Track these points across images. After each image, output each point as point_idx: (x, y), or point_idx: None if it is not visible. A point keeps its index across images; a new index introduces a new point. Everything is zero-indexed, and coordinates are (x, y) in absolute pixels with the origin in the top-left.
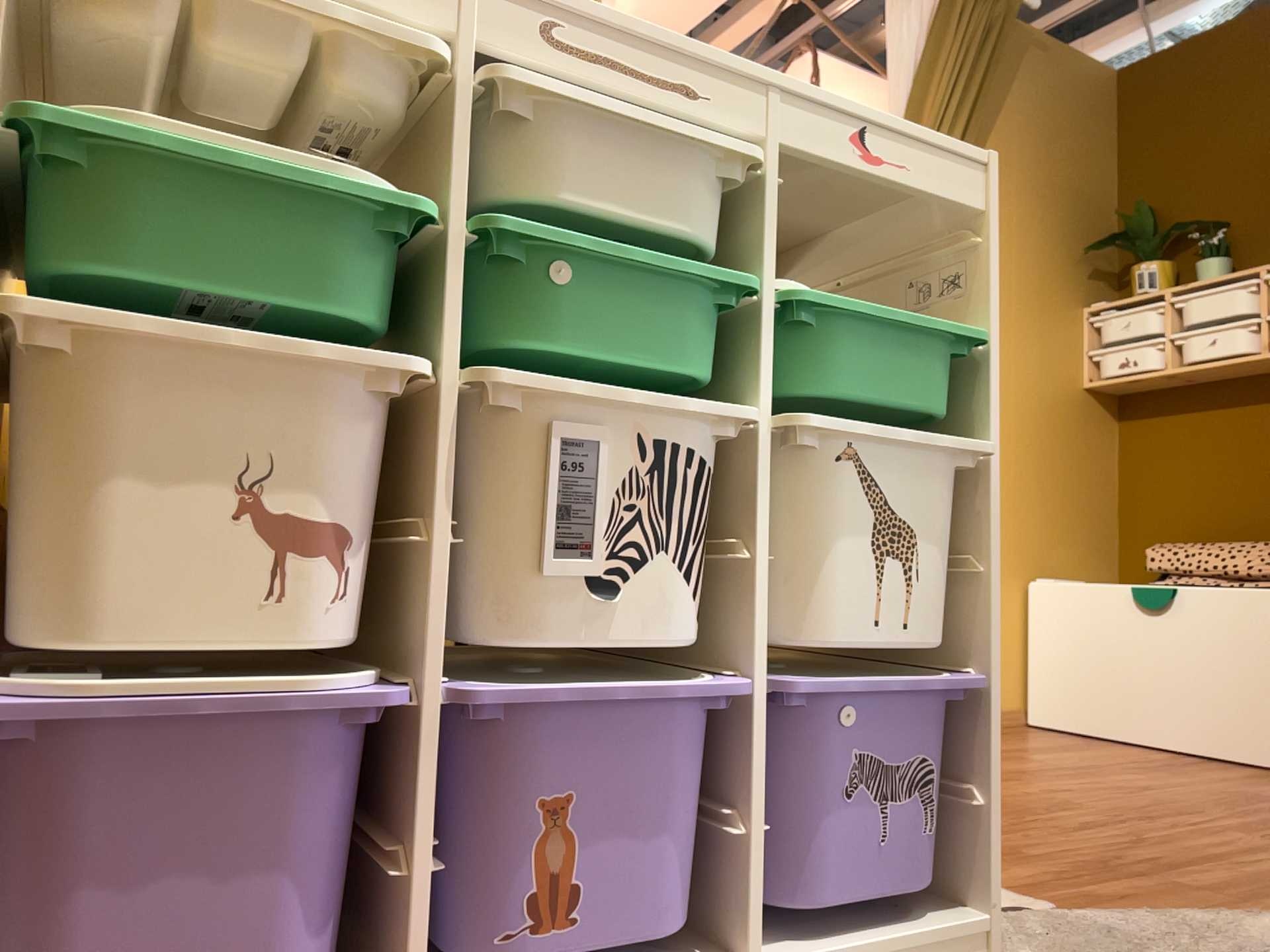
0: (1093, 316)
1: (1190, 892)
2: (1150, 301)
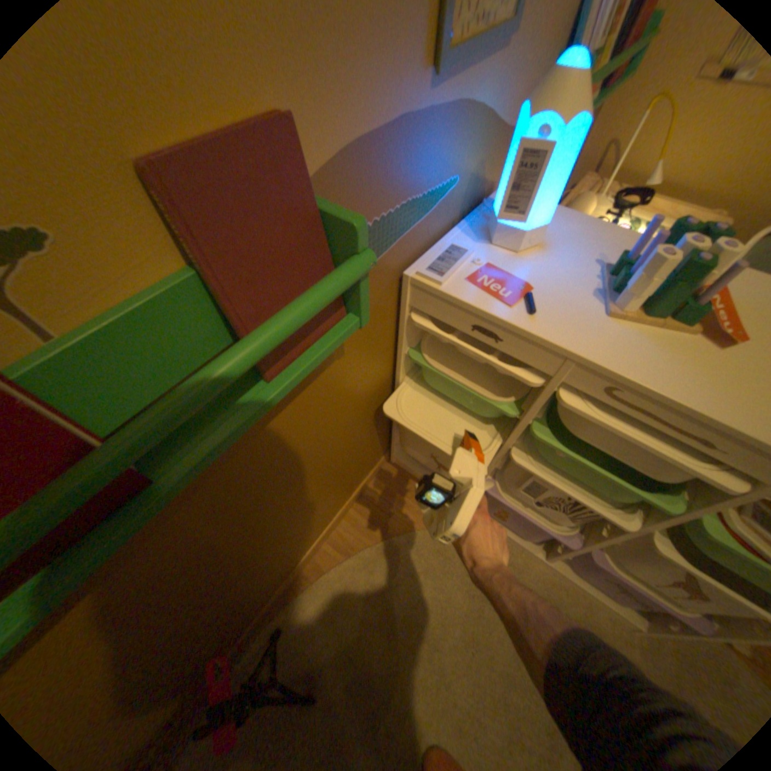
0: None
1: None
2: None
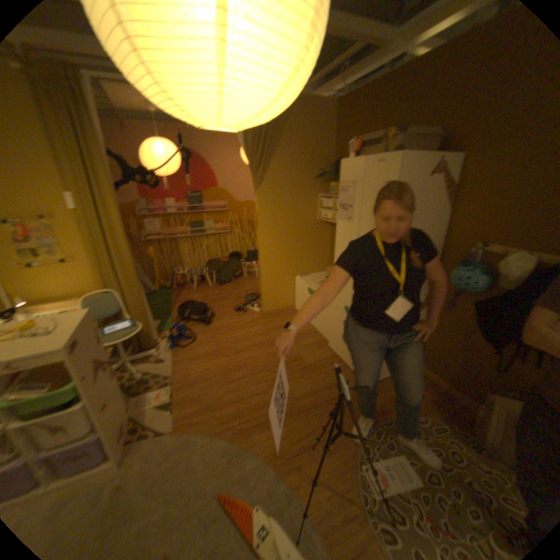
0: (321, 199)
1: (208, 427)
2: (332, 197)
